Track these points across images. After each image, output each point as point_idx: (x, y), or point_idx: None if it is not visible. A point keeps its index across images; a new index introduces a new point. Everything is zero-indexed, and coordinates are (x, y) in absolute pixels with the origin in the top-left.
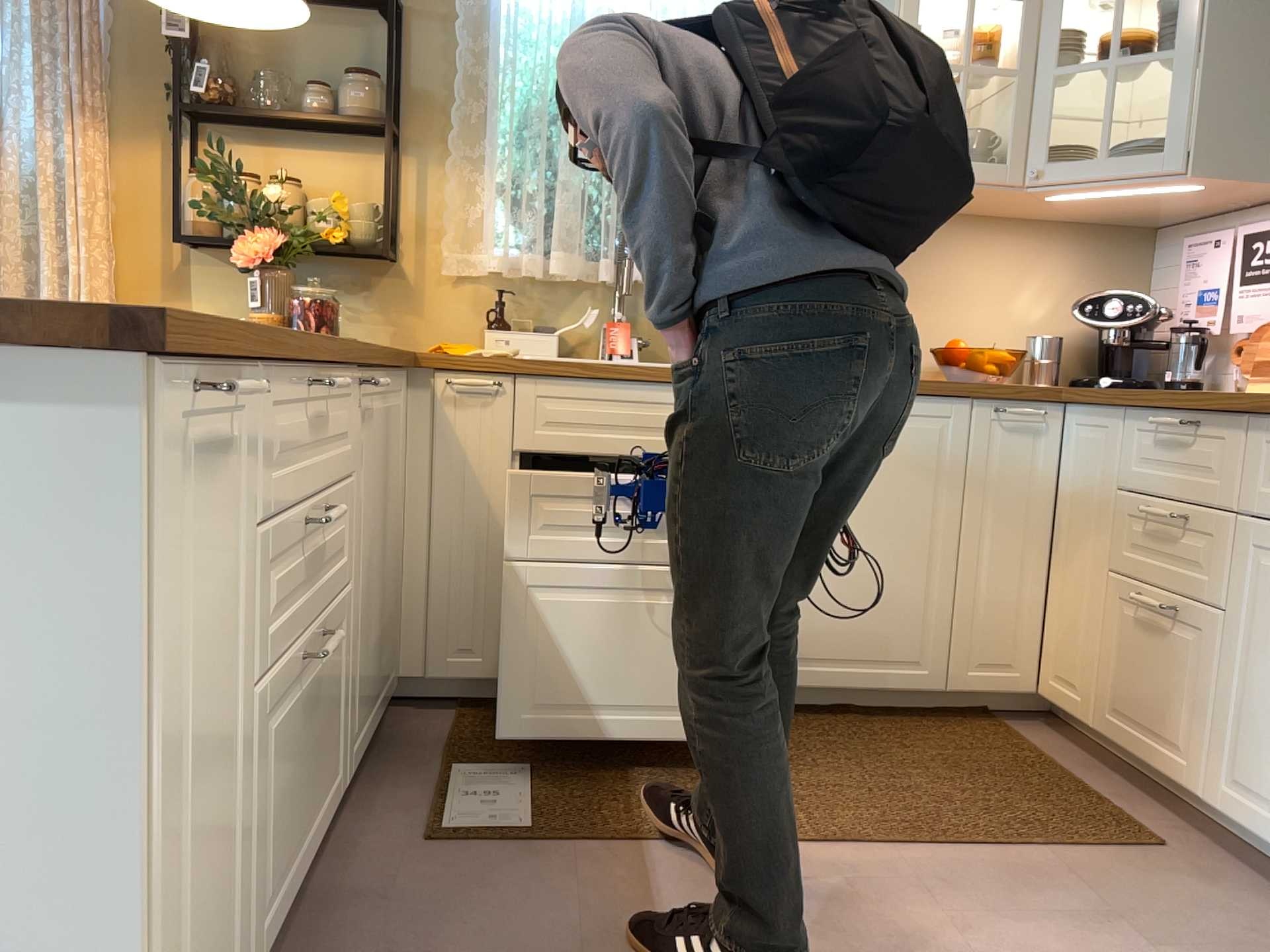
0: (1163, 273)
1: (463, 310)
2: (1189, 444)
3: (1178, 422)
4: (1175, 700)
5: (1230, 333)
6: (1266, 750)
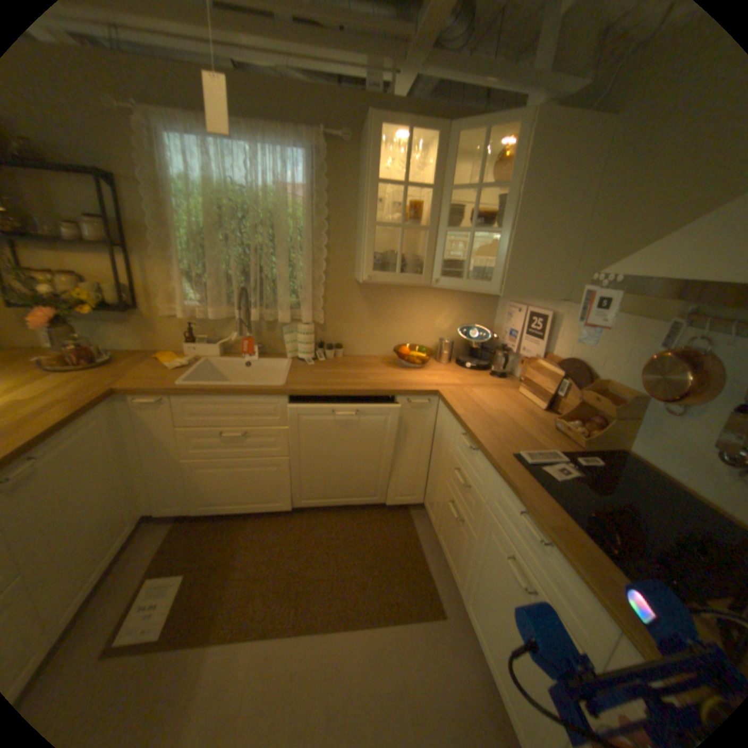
0: (501, 310)
1: (176, 332)
2: (474, 455)
3: (469, 447)
4: (459, 555)
5: (521, 350)
6: (483, 609)
